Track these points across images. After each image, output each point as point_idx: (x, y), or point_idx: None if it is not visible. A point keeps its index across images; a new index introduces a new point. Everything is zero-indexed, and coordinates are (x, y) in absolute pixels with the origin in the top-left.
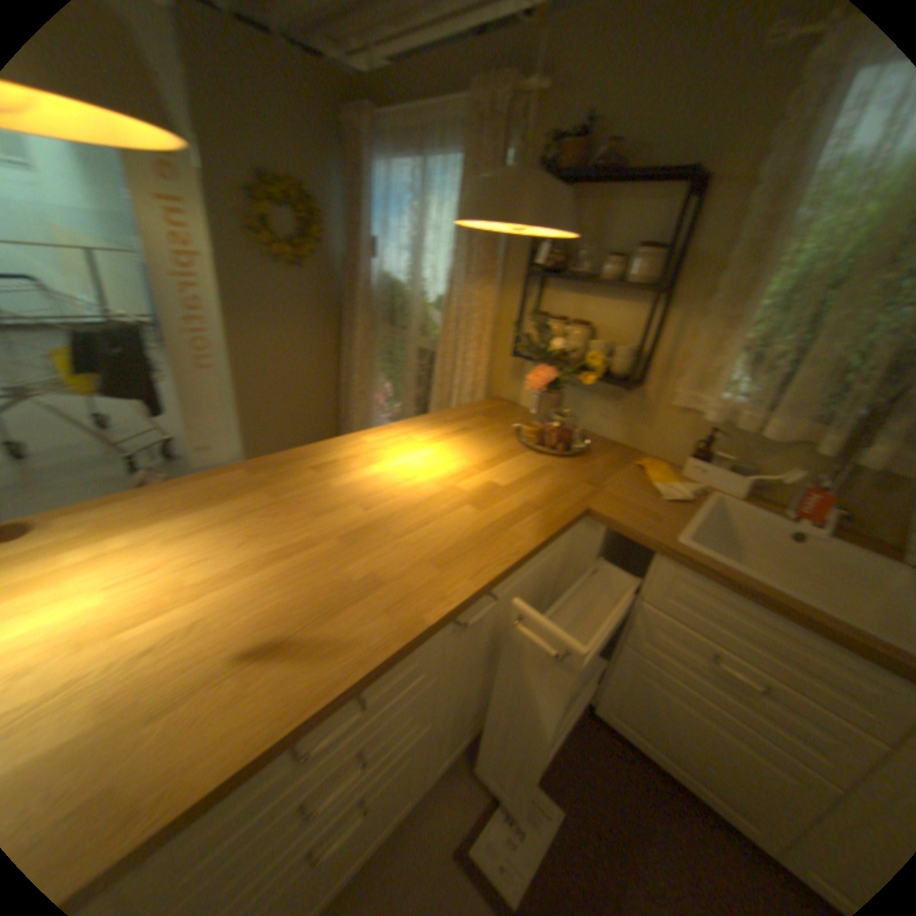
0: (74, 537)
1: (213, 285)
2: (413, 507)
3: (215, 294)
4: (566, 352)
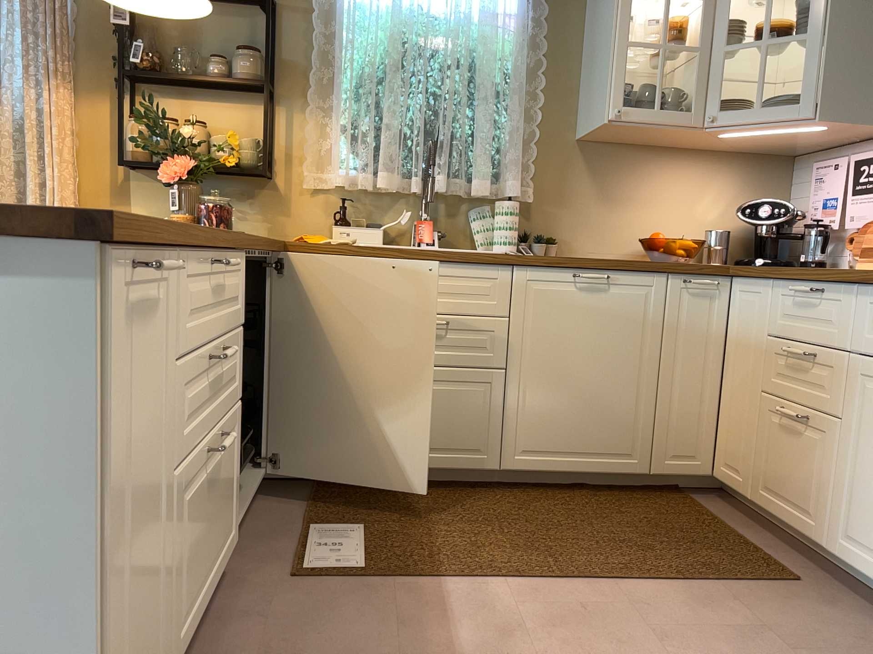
0: None
1: None
2: None
3: None
4: (199, 144)
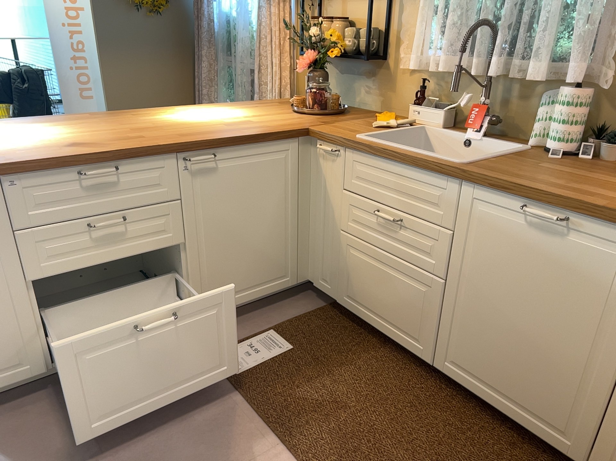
0: None
1: (98, 30)
2: (187, 124)
3: (99, 37)
4: (324, 40)
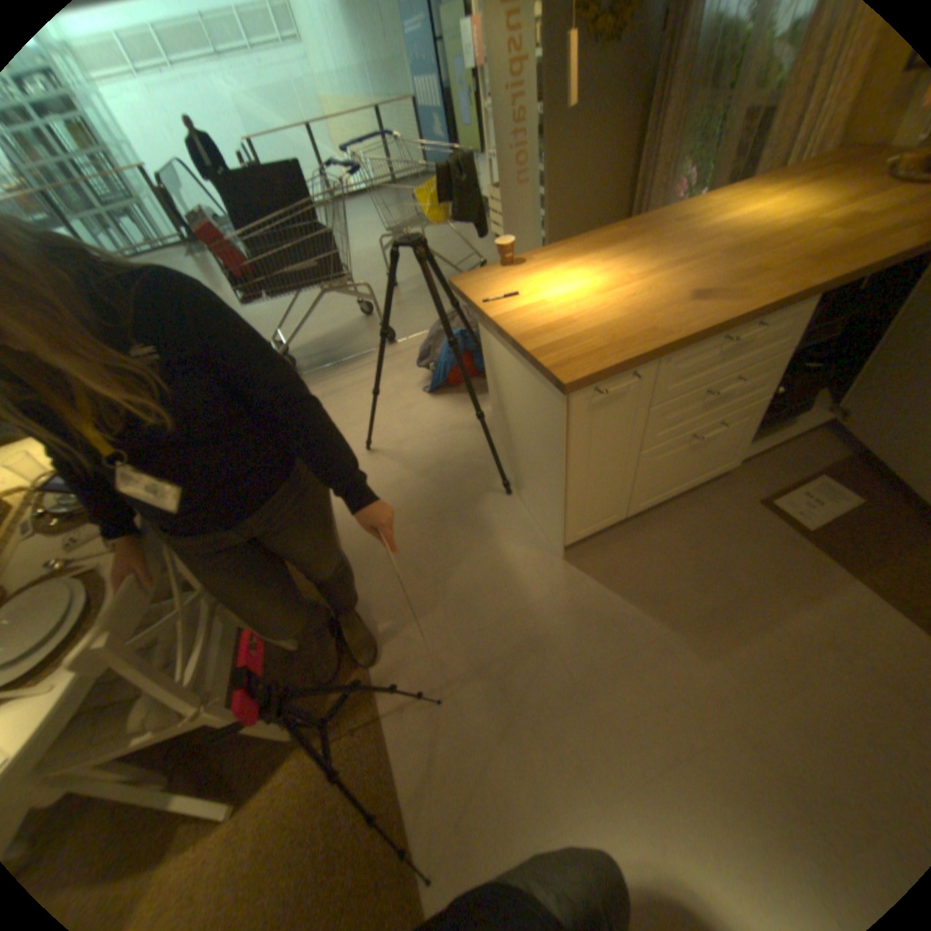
0: (552, 260)
1: (544, 86)
2: (779, 232)
3: (545, 96)
4: None
